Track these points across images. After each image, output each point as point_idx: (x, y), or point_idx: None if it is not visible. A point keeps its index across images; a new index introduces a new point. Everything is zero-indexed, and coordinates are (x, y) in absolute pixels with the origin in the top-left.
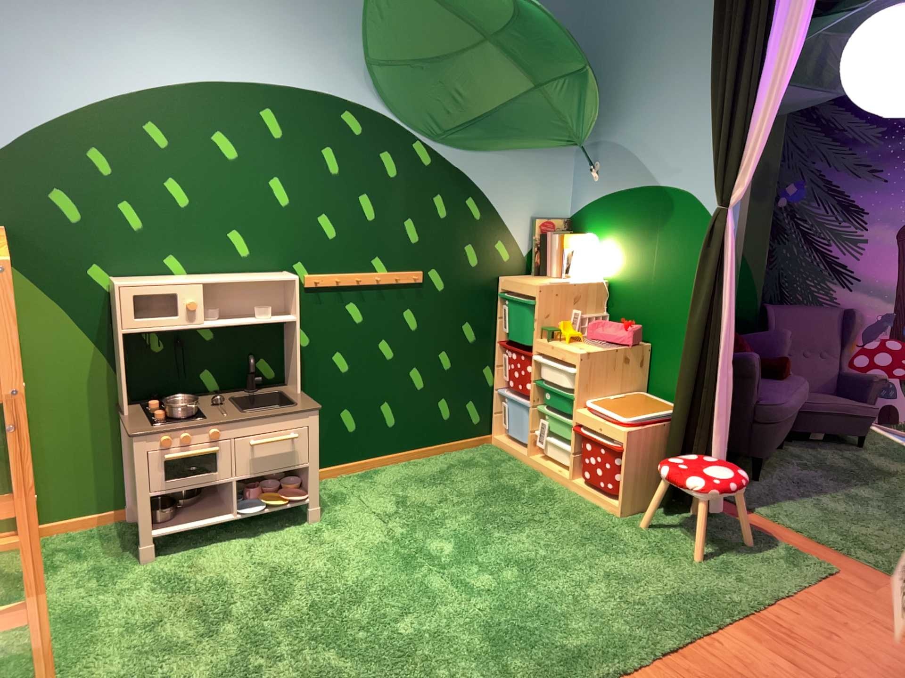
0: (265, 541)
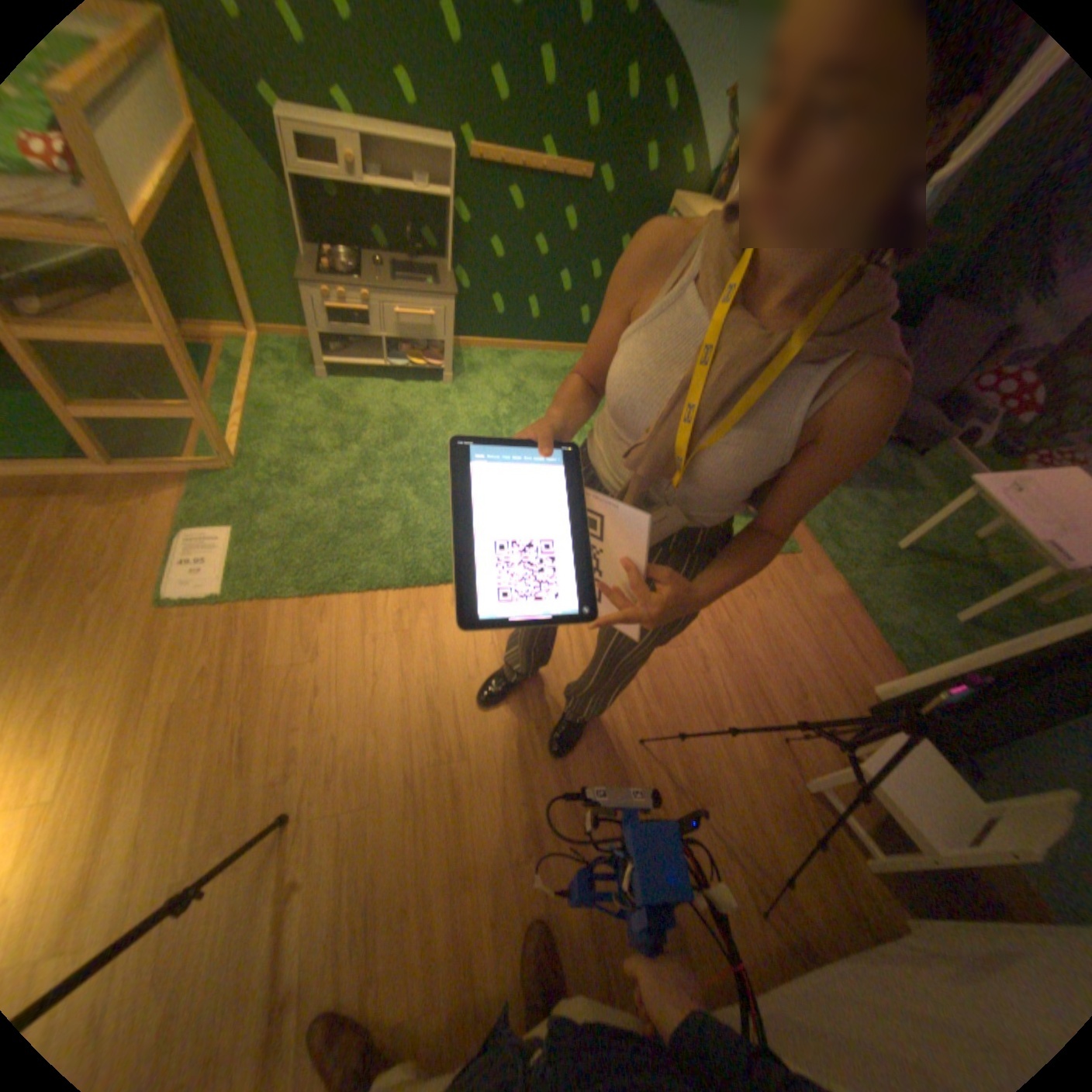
0: (402, 393)
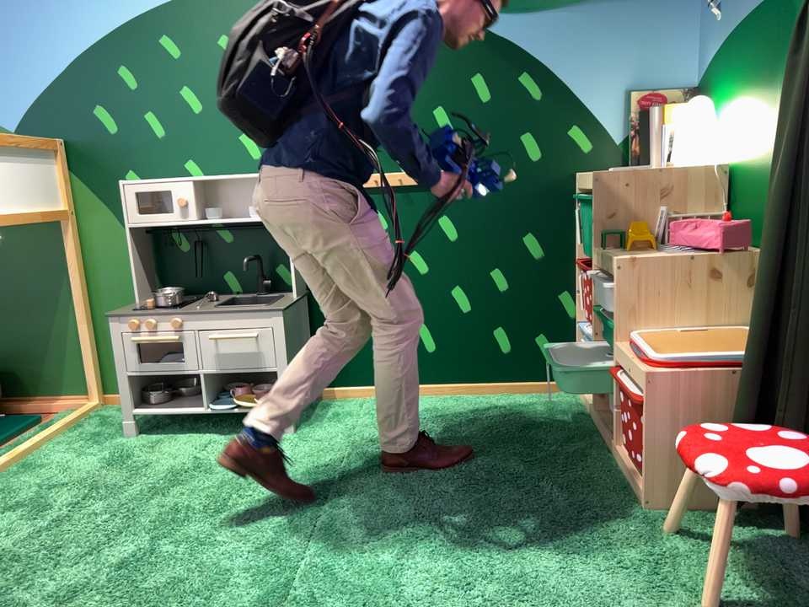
0: (221, 444)
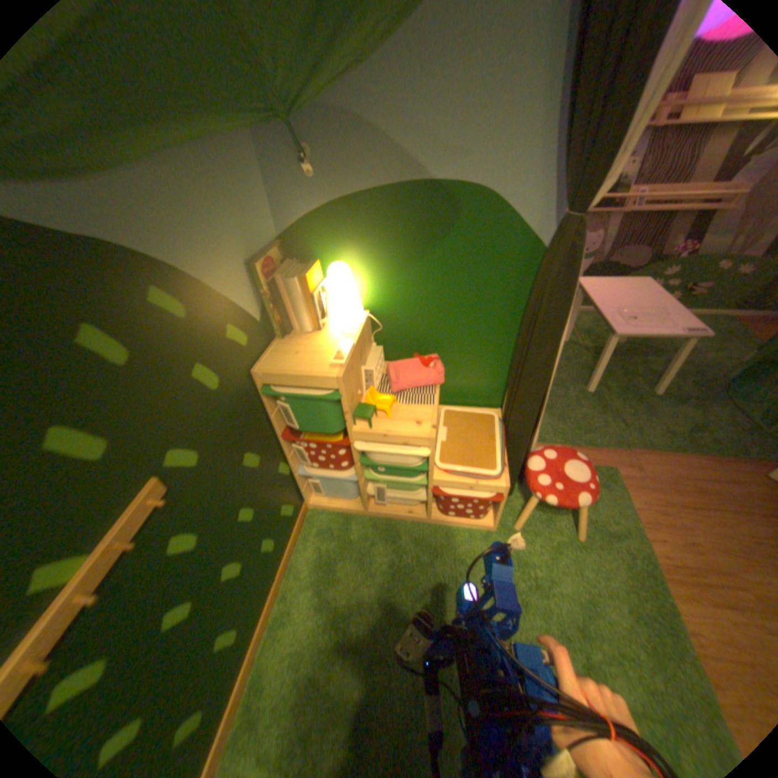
0: None
